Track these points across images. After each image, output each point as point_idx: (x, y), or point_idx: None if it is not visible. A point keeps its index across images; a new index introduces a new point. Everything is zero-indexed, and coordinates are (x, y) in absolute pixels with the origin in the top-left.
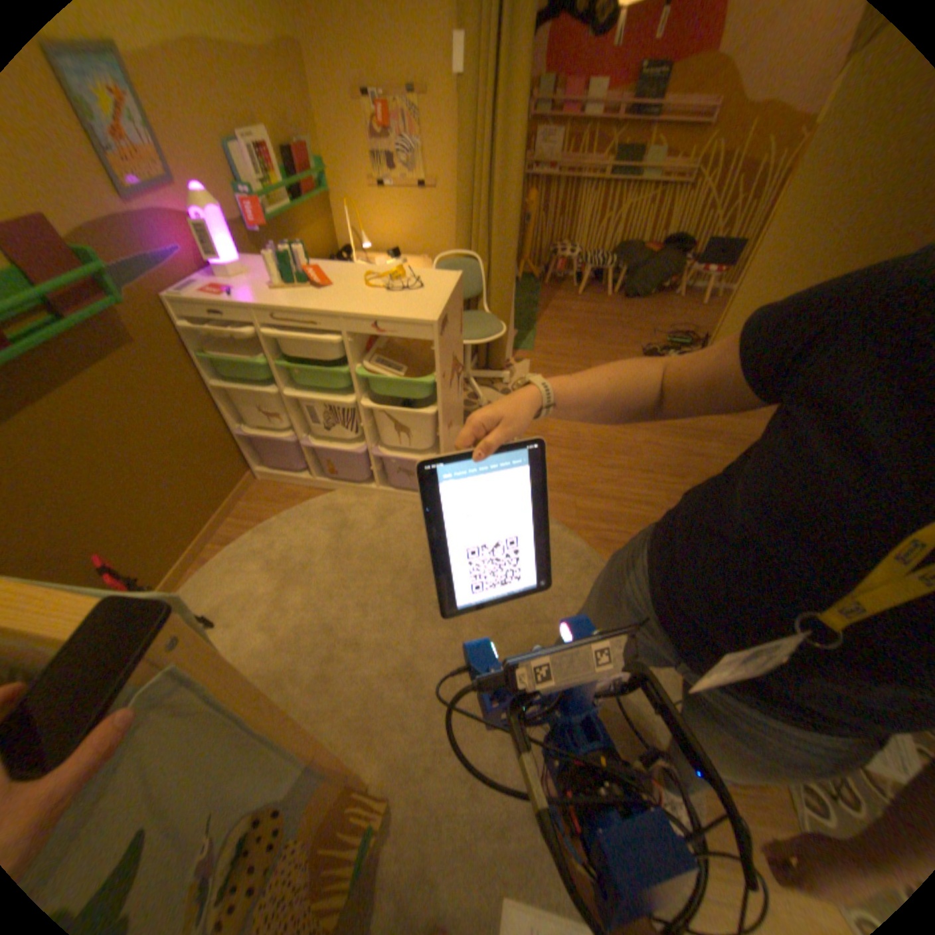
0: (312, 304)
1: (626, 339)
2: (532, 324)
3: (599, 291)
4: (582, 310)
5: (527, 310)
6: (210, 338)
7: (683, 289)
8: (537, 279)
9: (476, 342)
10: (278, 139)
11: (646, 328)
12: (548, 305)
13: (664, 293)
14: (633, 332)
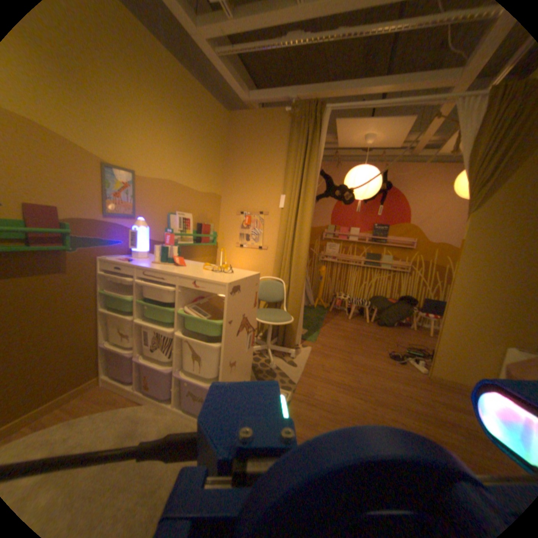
0: (168, 270)
1: (379, 347)
2: (318, 329)
3: (362, 319)
4: (350, 327)
5: (316, 321)
6: (115, 287)
7: (415, 325)
8: (326, 309)
9: (273, 323)
10: (198, 221)
11: (393, 343)
12: (330, 321)
13: (404, 327)
14: (384, 344)
